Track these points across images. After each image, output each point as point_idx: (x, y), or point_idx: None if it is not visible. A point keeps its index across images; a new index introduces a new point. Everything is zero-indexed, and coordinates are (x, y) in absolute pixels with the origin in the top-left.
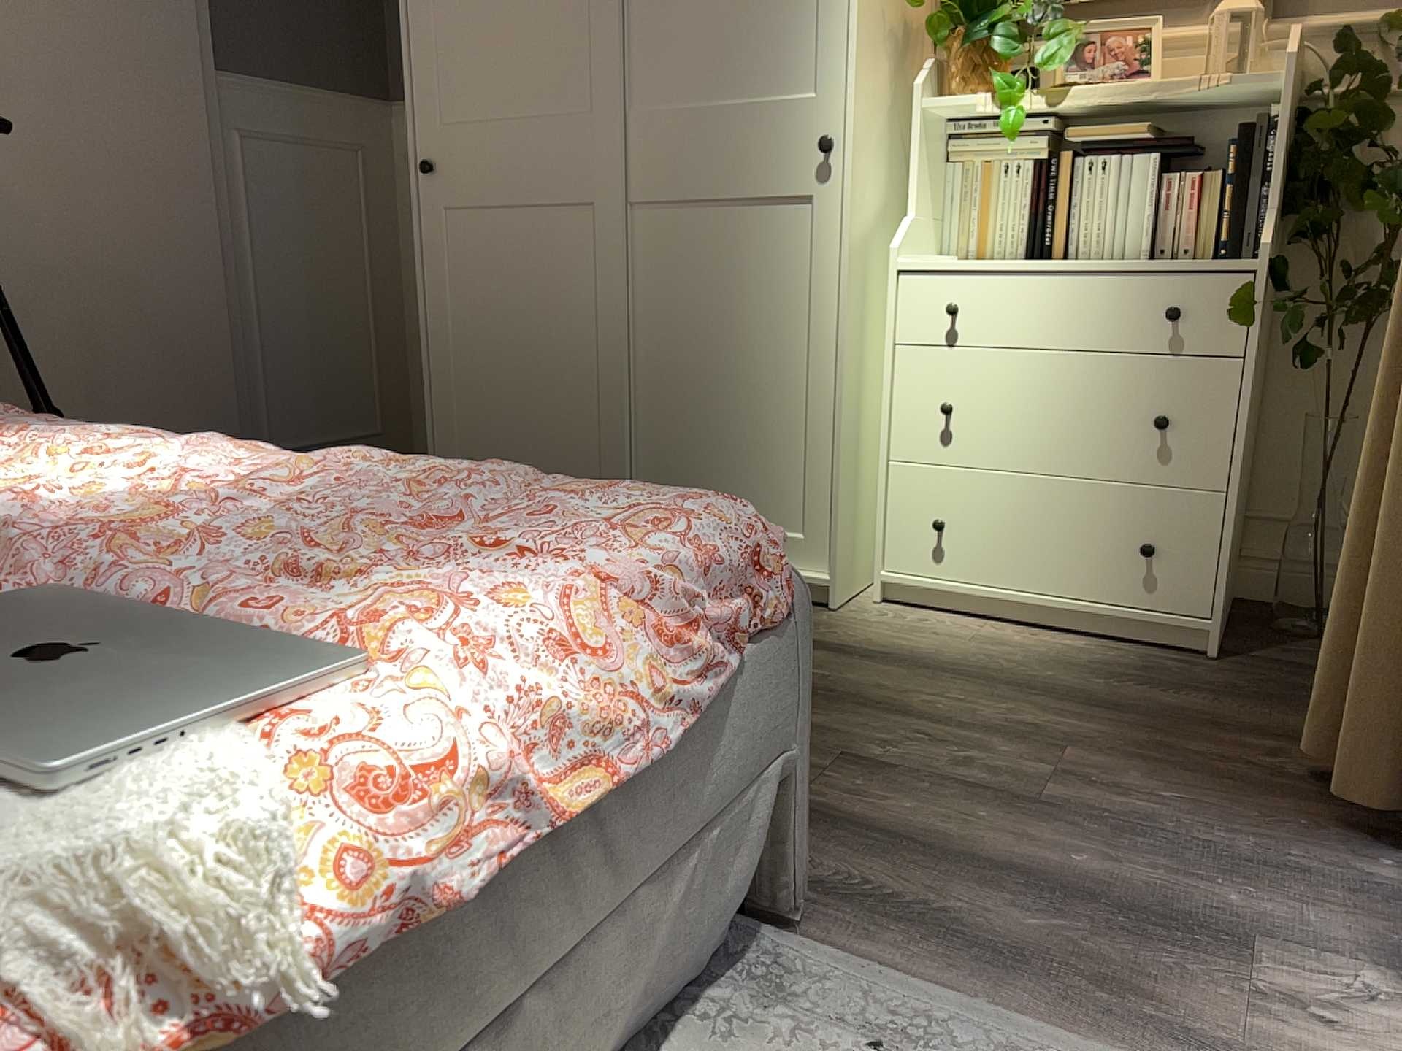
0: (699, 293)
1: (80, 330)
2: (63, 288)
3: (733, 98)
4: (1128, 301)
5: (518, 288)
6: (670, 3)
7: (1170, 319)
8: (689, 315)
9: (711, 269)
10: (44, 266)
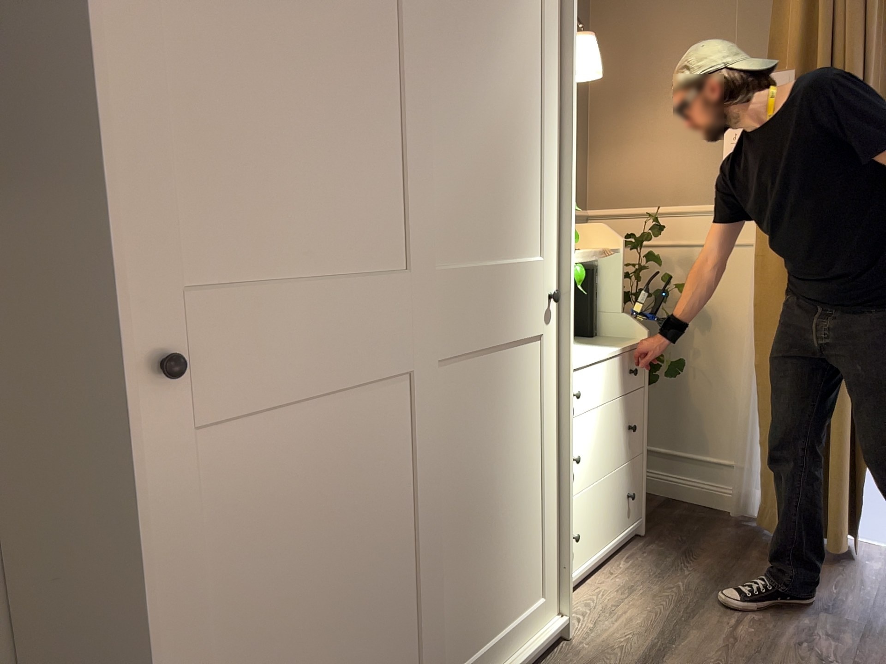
0: (482, 434)
1: None
2: None
3: (502, 257)
4: (621, 369)
5: (322, 504)
6: (458, 163)
7: (636, 374)
8: (475, 457)
9: (489, 409)
10: None
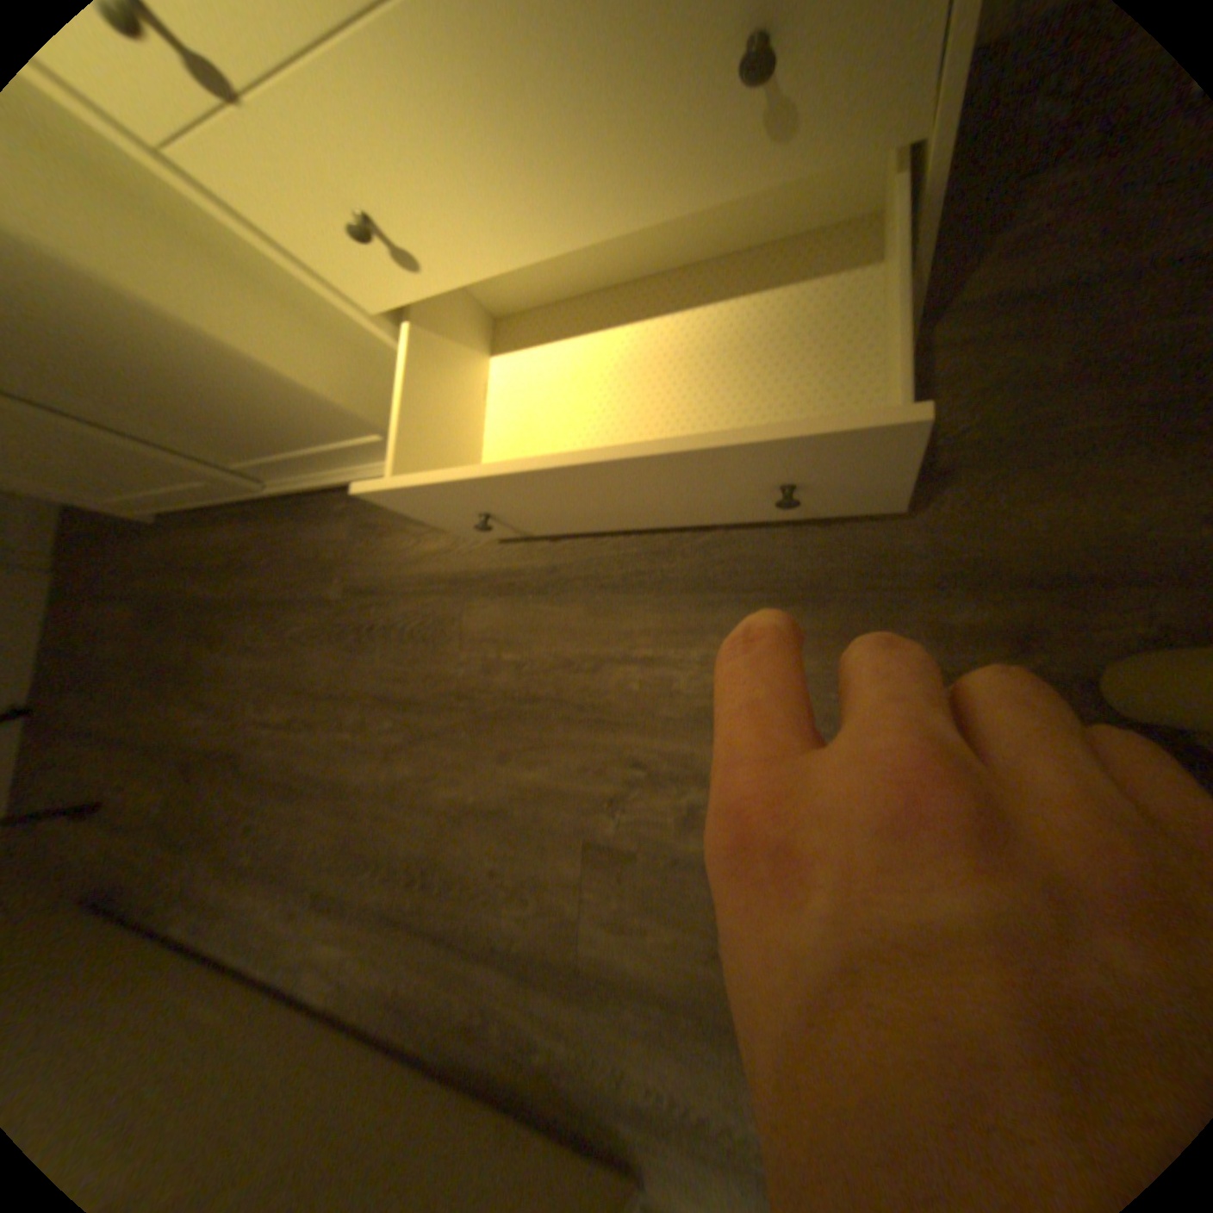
0: None
1: None
2: None
3: None
4: None
5: None
6: None
7: None
8: None
9: None
10: None
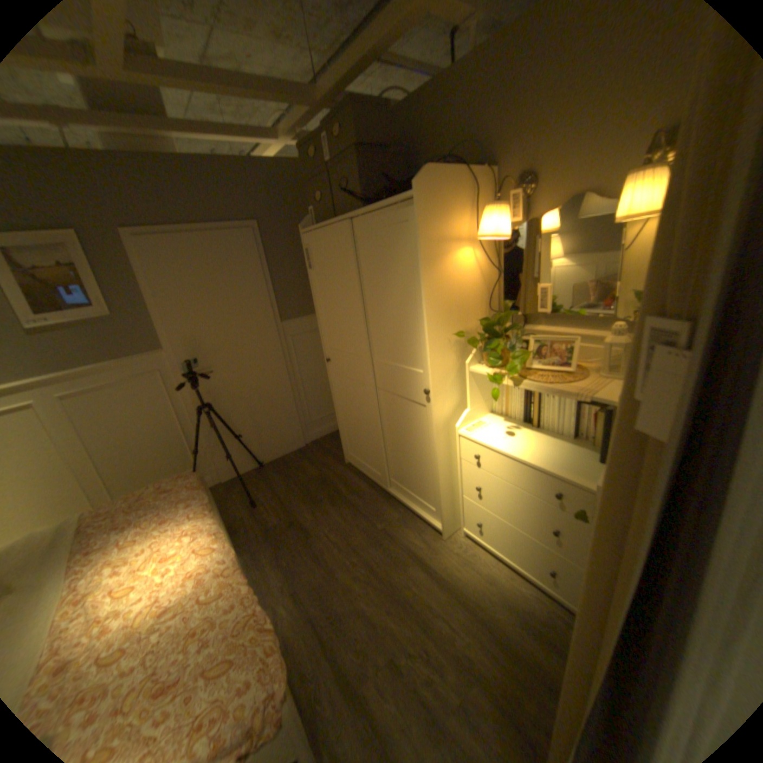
0: (398, 423)
1: (246, 408)
2: (240, 399)
3: (400, 365)
4: (541, 482)
5: (353, 403)
6: (379, 328)
7: (557, 499)
8: (396, 428)
9: (400, 417)
10: (234, 395)
